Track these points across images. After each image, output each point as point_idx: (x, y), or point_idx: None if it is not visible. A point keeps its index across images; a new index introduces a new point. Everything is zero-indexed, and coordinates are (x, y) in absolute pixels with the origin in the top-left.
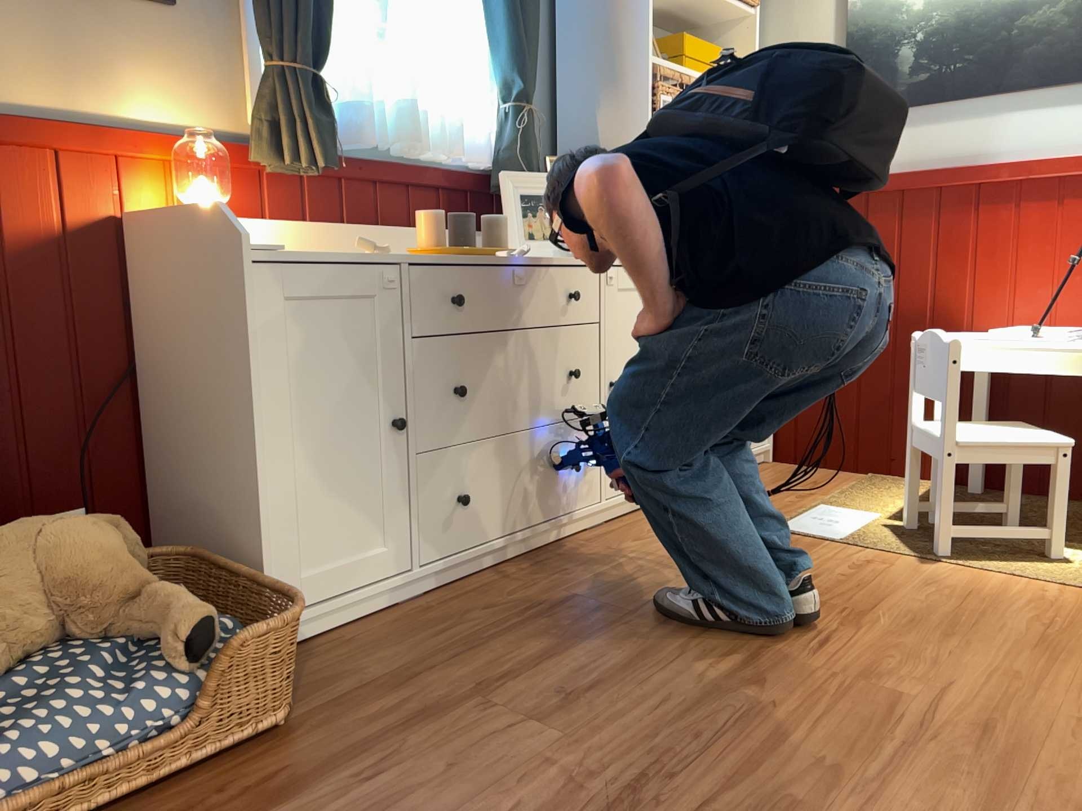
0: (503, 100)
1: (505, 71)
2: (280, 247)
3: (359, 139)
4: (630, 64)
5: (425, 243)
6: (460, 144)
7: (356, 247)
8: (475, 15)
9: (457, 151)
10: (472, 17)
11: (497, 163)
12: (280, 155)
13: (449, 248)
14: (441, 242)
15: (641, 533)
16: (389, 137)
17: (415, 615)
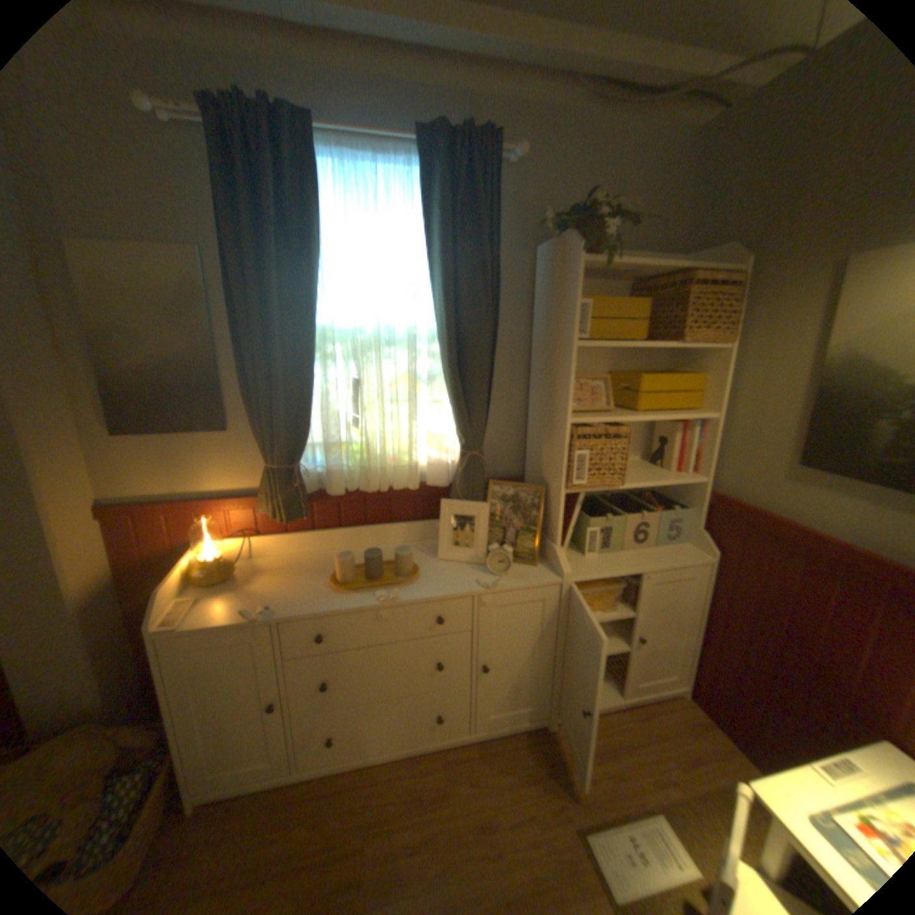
0: (460, 443)
1: (457, 428)
2: (178, 628)
3: (332, 491)
4: (559, 420)
5: (339, 576)
6: (431, 470)
7: (246, 612)
8: (441, 390)
9: (411, 486)
10: (440, 389)
11: (454, 483)
12: (275, 510)
13: (343, 589)
14: (348, 577)
15: (487, 776)
16: (363, 481)
17: (281, 807)
